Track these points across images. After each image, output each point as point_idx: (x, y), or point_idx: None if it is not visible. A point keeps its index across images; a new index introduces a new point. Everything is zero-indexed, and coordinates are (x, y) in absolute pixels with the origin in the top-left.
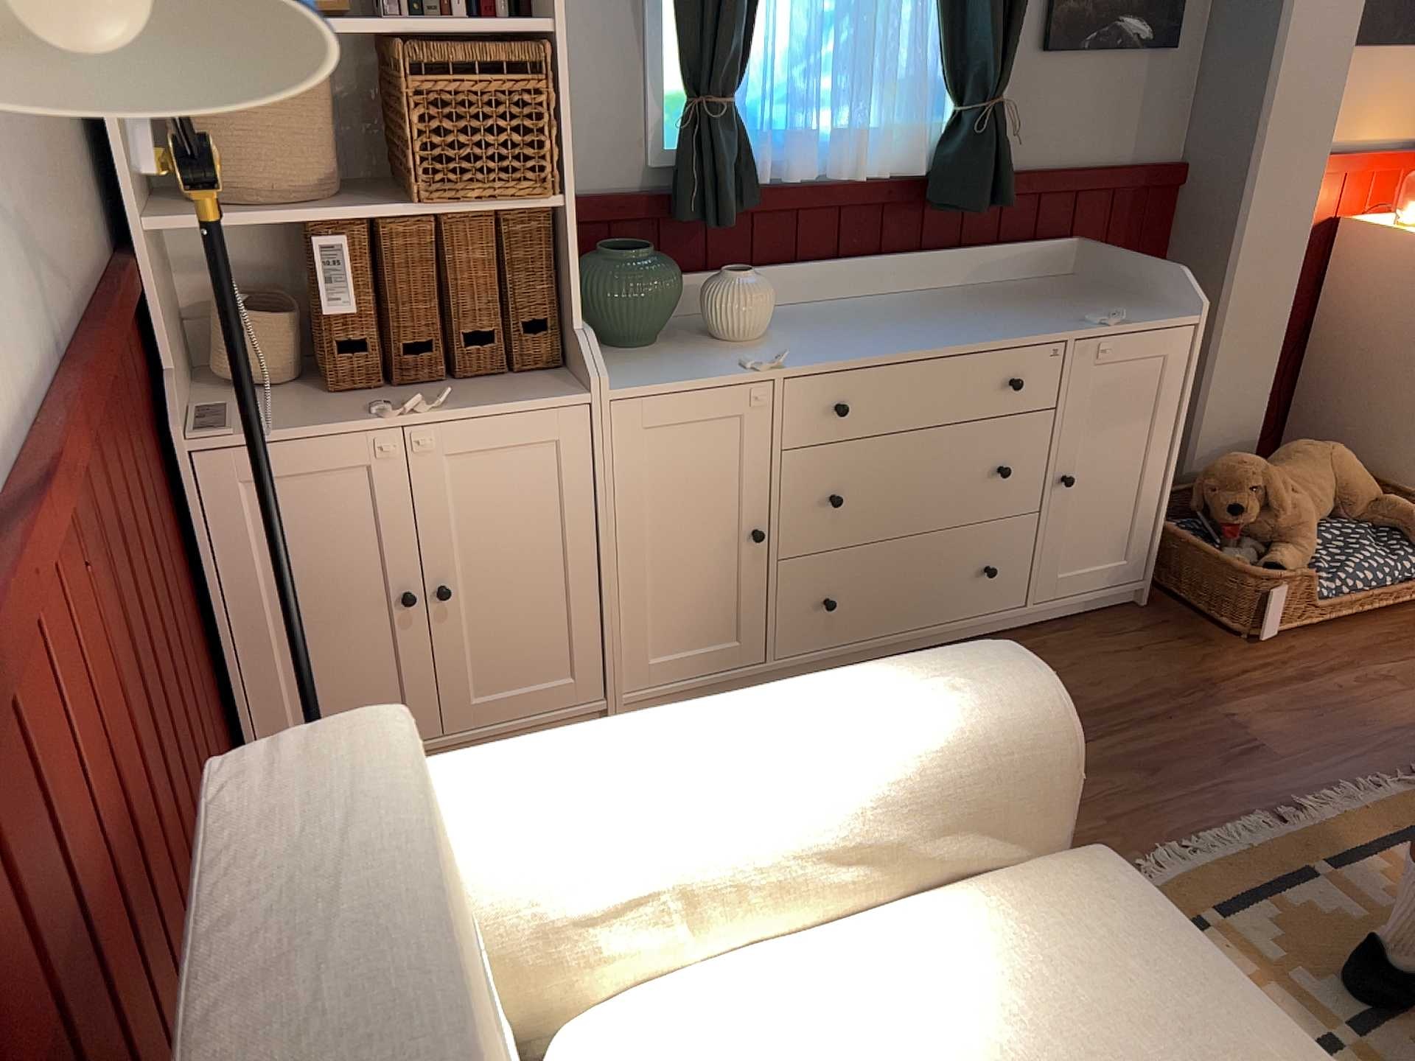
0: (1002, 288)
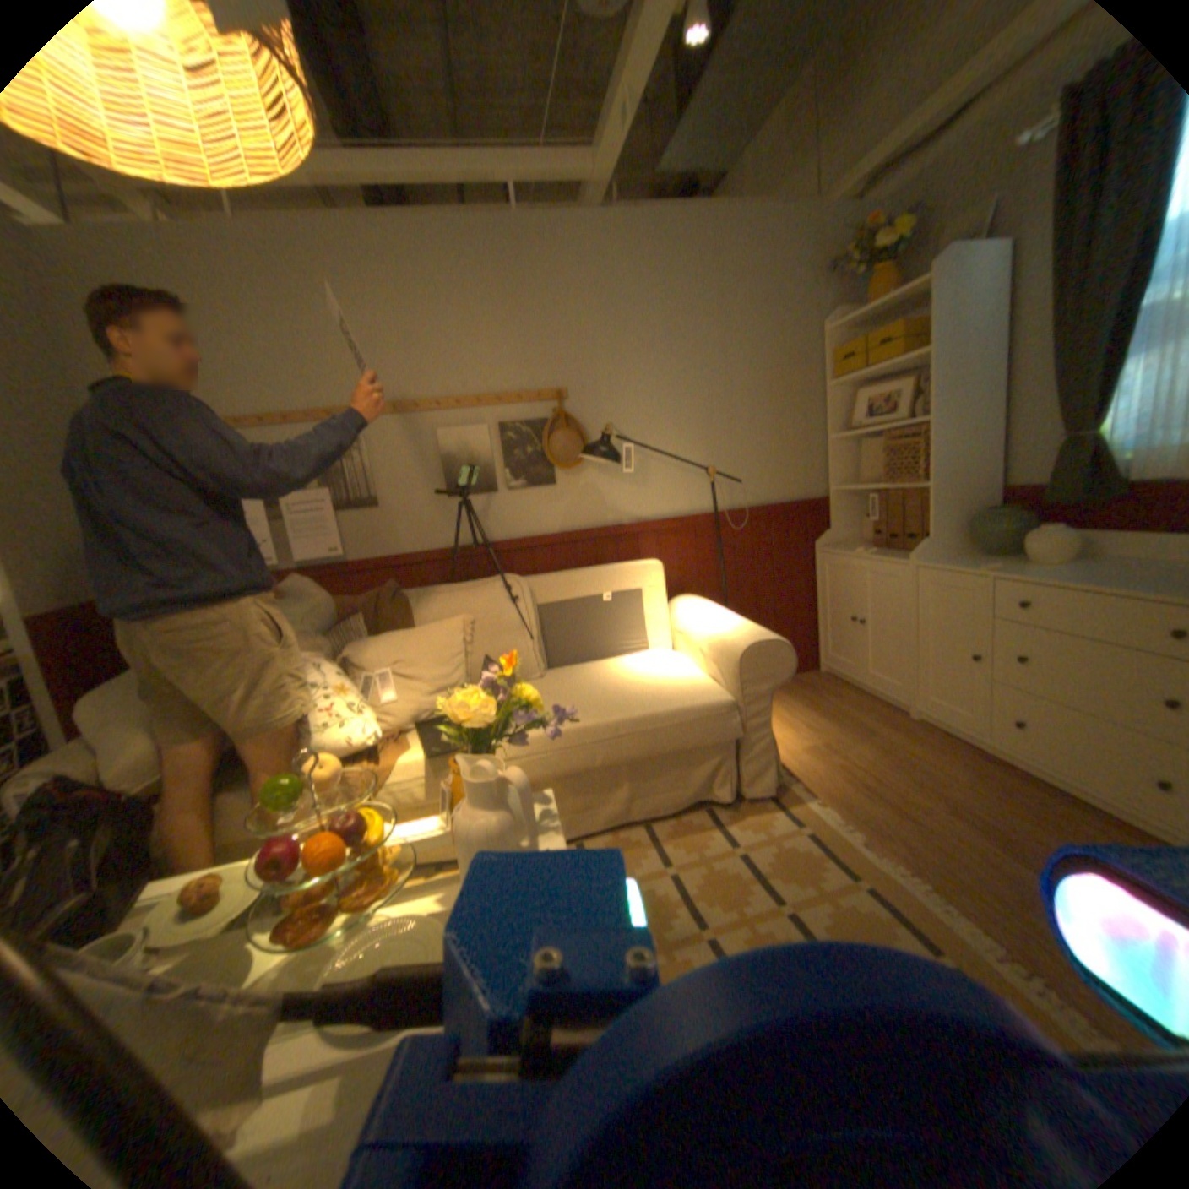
0: None
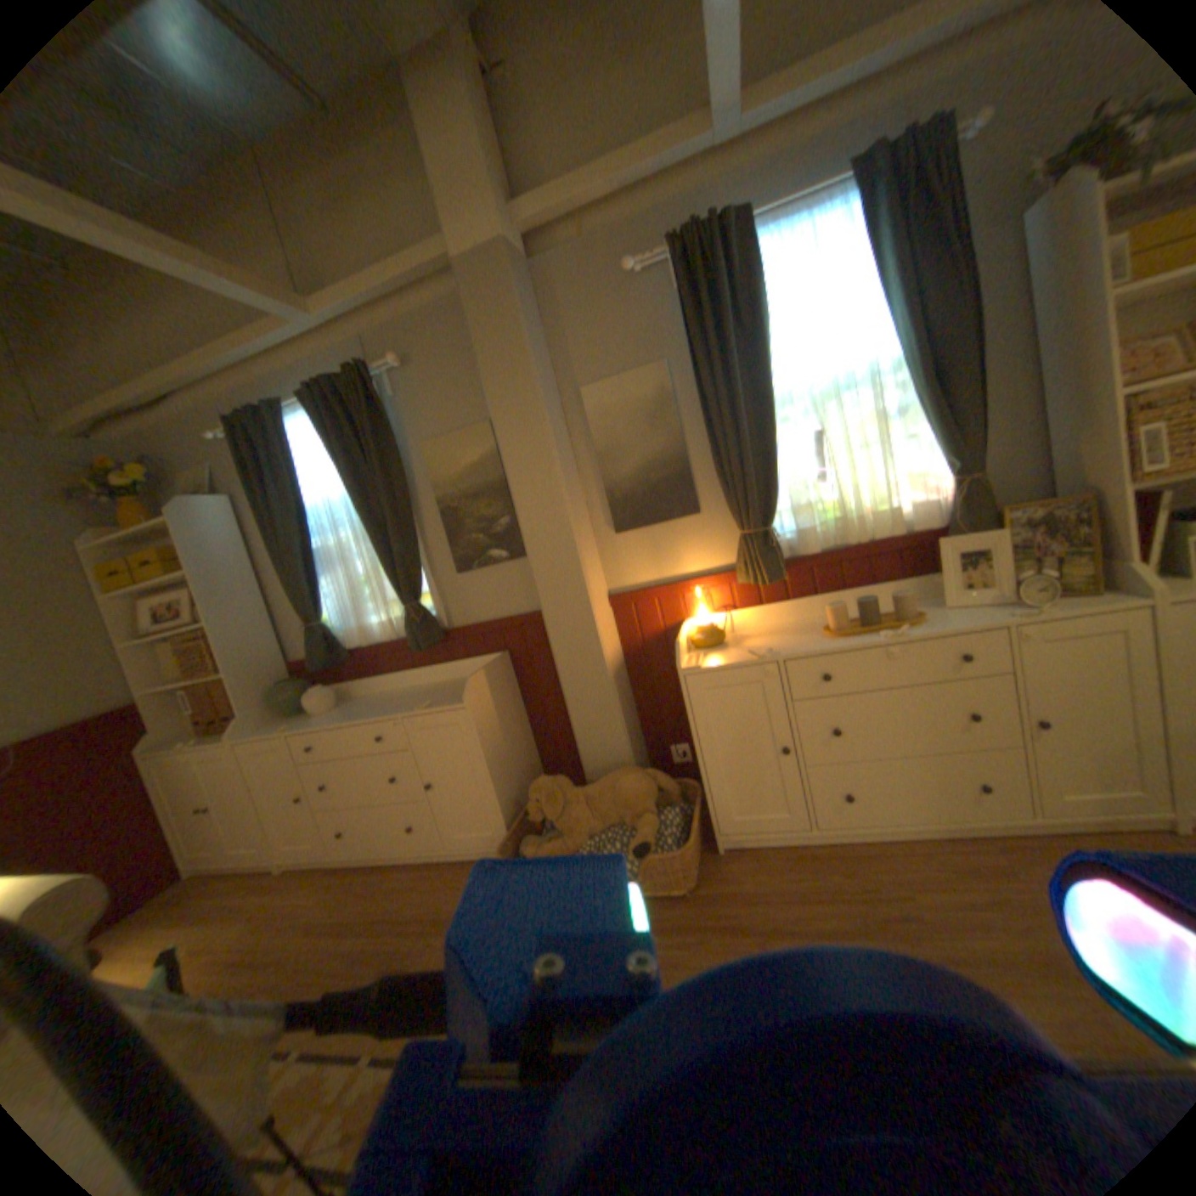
0: (460, 680)
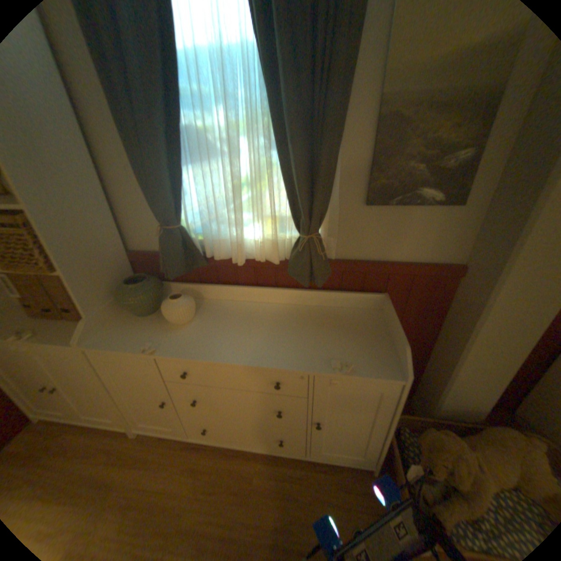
0: (333, 311)
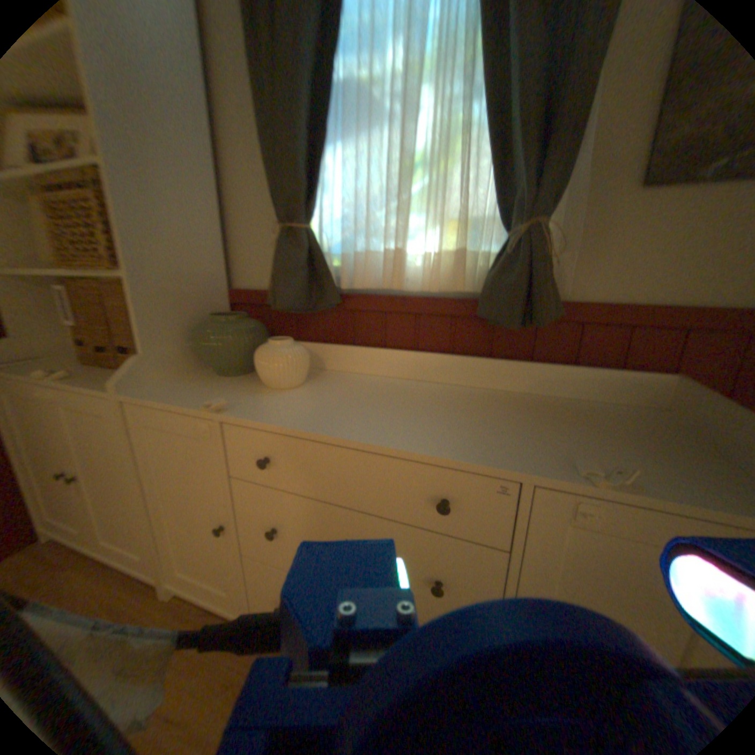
0: (561, 403)
